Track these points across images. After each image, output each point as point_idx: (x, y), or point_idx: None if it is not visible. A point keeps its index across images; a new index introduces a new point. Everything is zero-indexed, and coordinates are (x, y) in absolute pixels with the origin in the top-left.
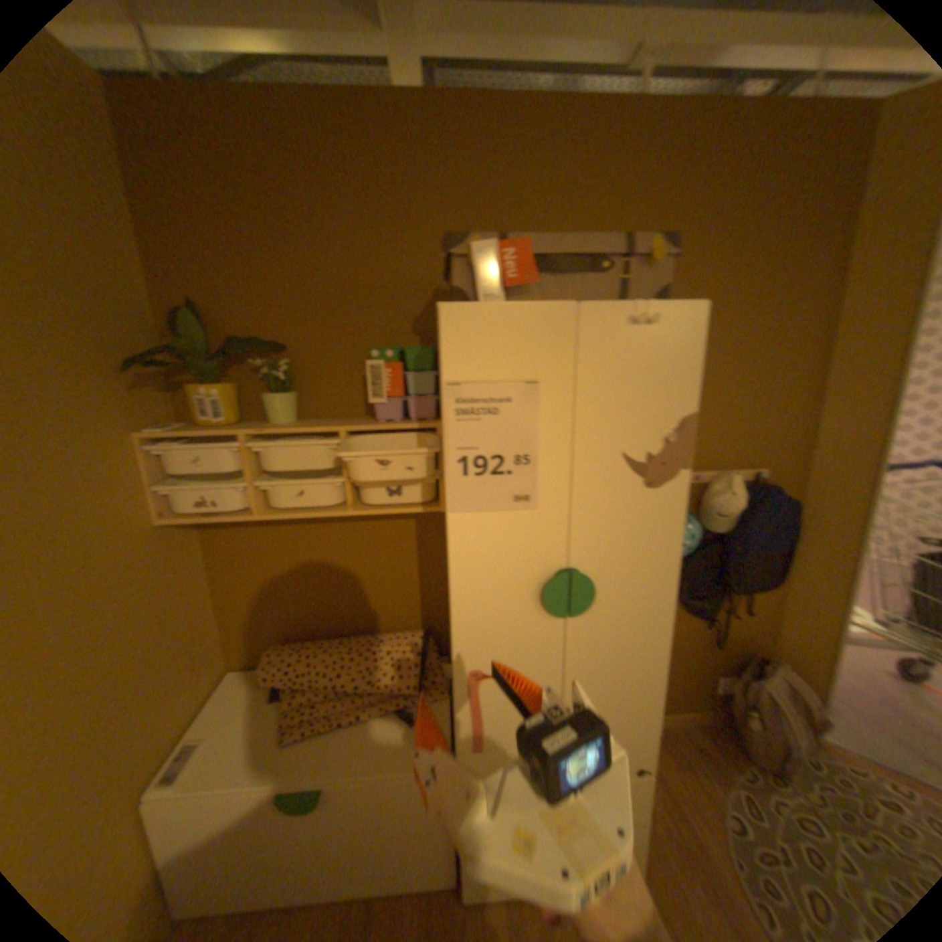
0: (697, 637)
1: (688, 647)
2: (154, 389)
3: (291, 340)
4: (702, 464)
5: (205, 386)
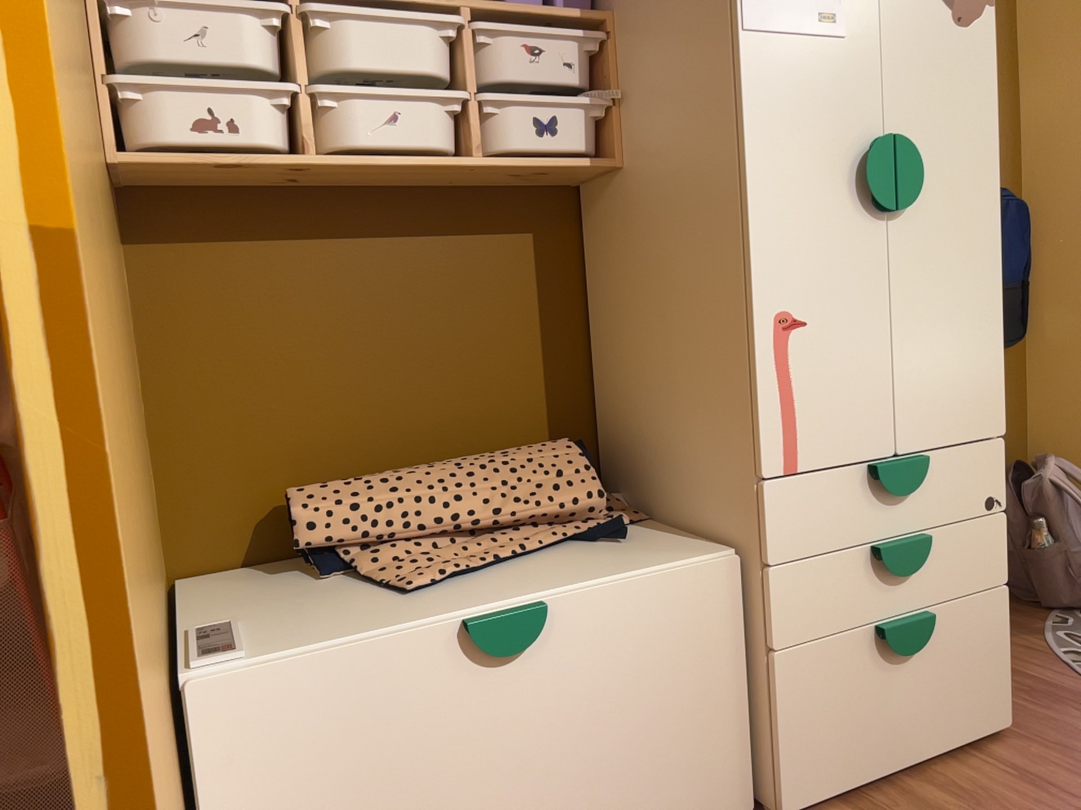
0: None
1: None
2: None
3: None
4: None
5: None
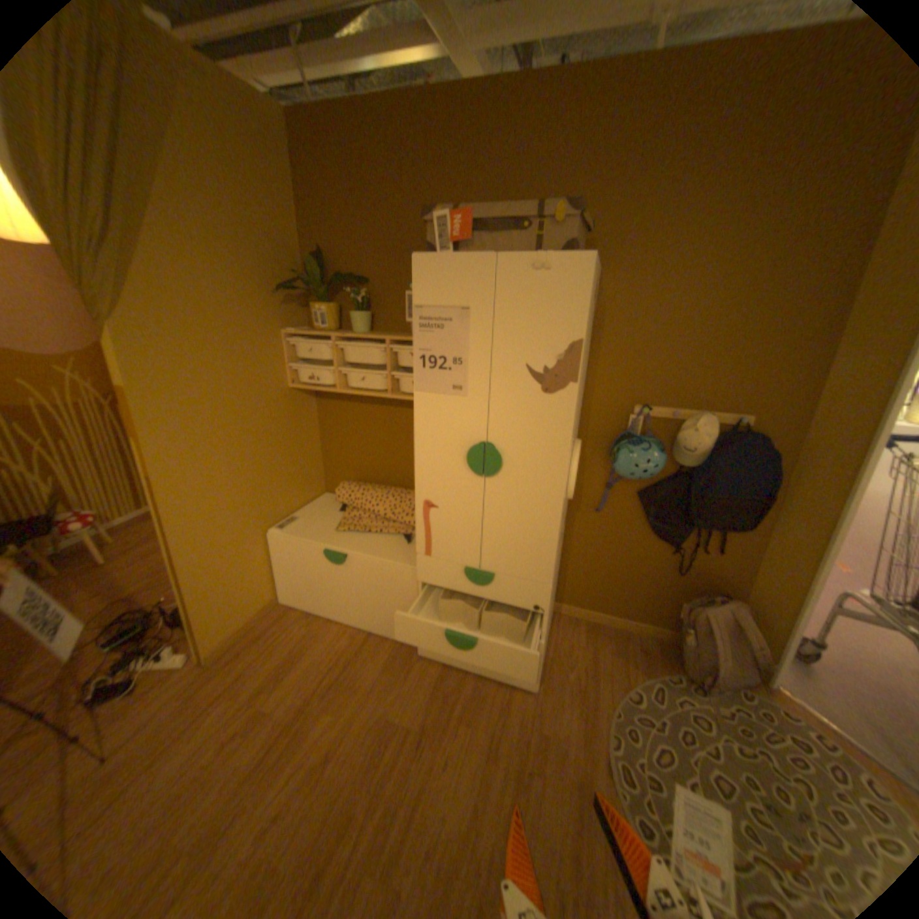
0: (664, 560)
1: (653, 567)
2: (295, 306)
3: (371, 276)
4: (683, 402)
5: (318, 305)
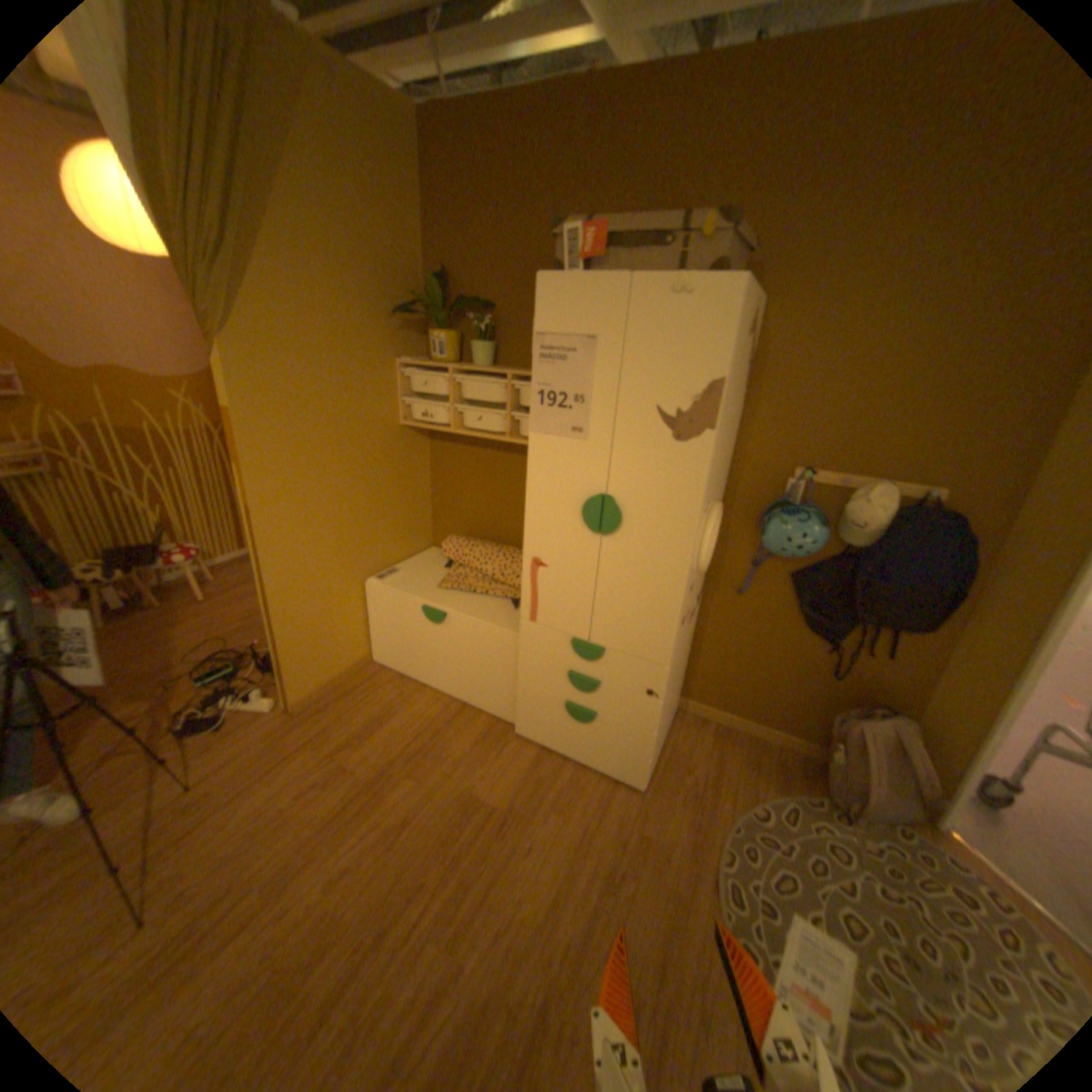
0: (817, 659)
1: (804, 666)
2: (414, 333)
3: (498, 301)
4: (858, 467)
5: (437, 333)
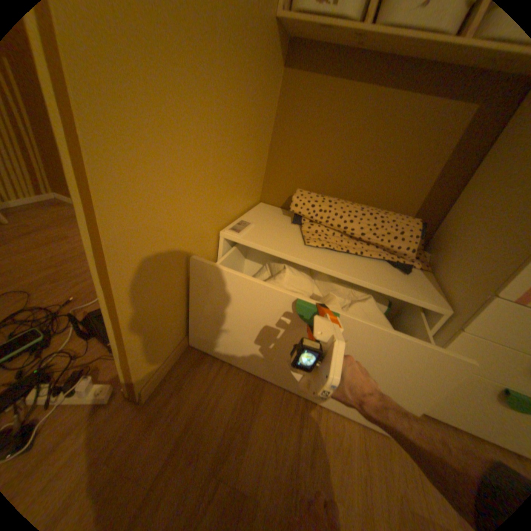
0: None
1: None
2: None
3: None
4: None
5: None
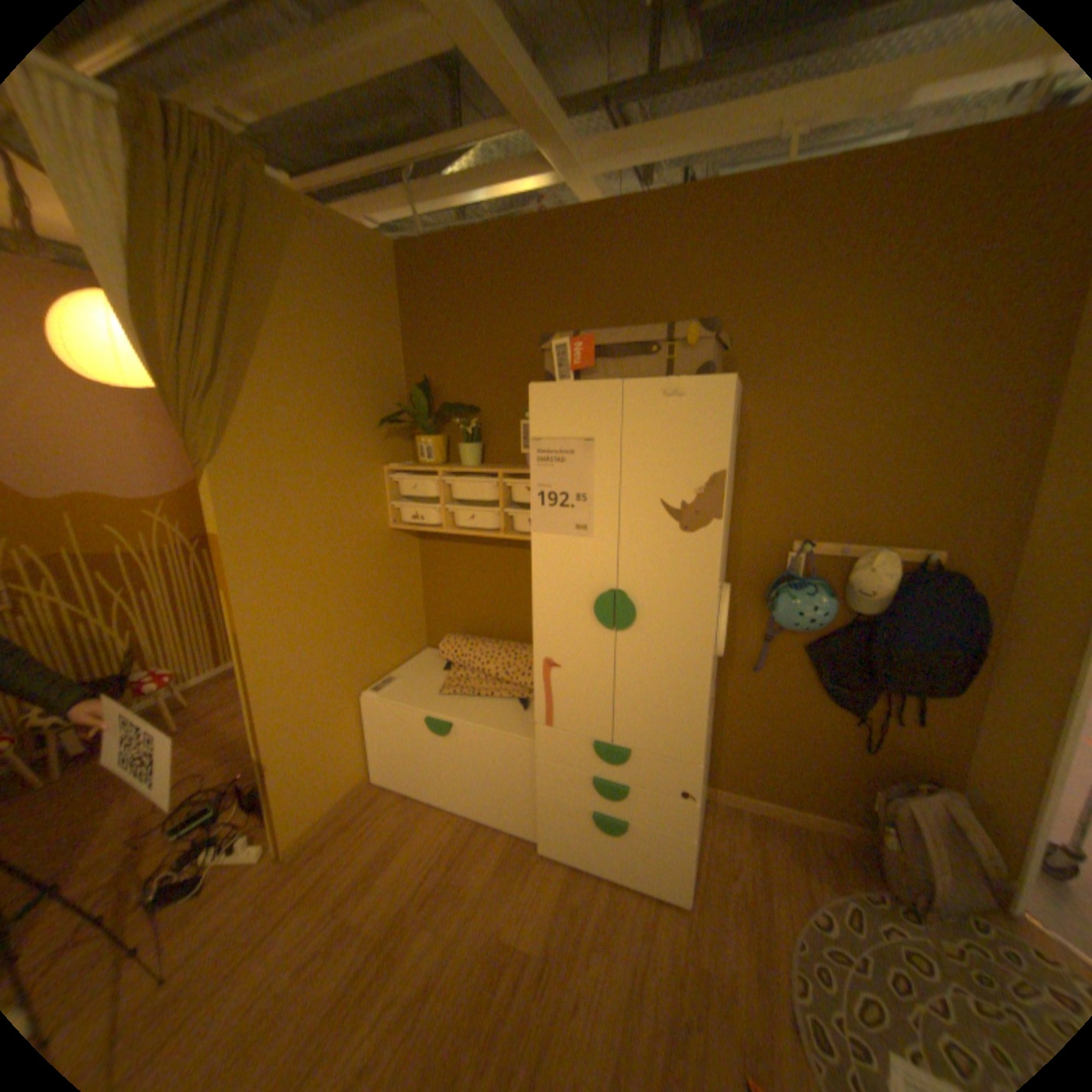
0: (846, 733)
1: (833, 742)
2: (400, 439)
3: (482, 405)
4: (854, 536)
5: (424, 438)
